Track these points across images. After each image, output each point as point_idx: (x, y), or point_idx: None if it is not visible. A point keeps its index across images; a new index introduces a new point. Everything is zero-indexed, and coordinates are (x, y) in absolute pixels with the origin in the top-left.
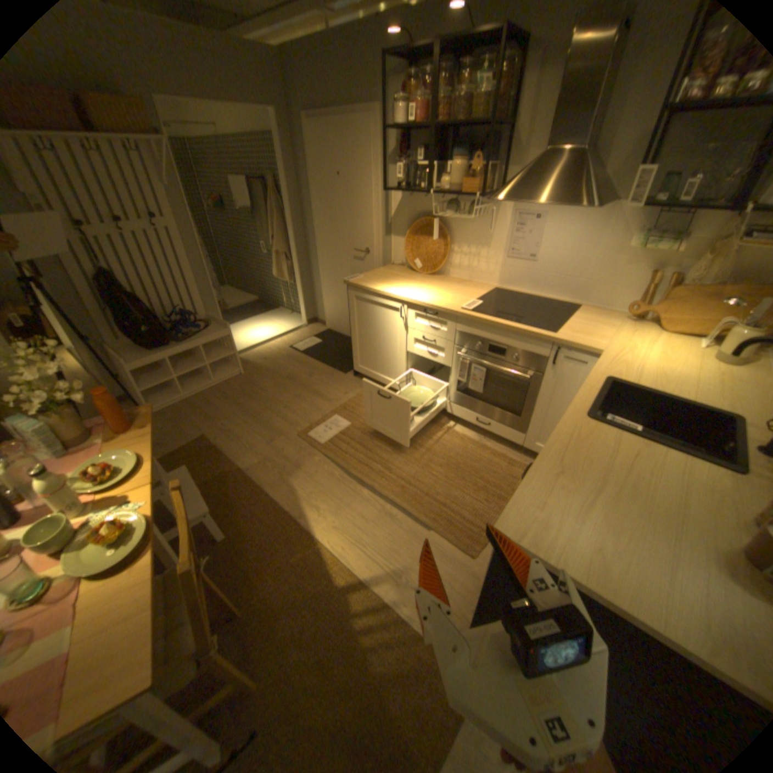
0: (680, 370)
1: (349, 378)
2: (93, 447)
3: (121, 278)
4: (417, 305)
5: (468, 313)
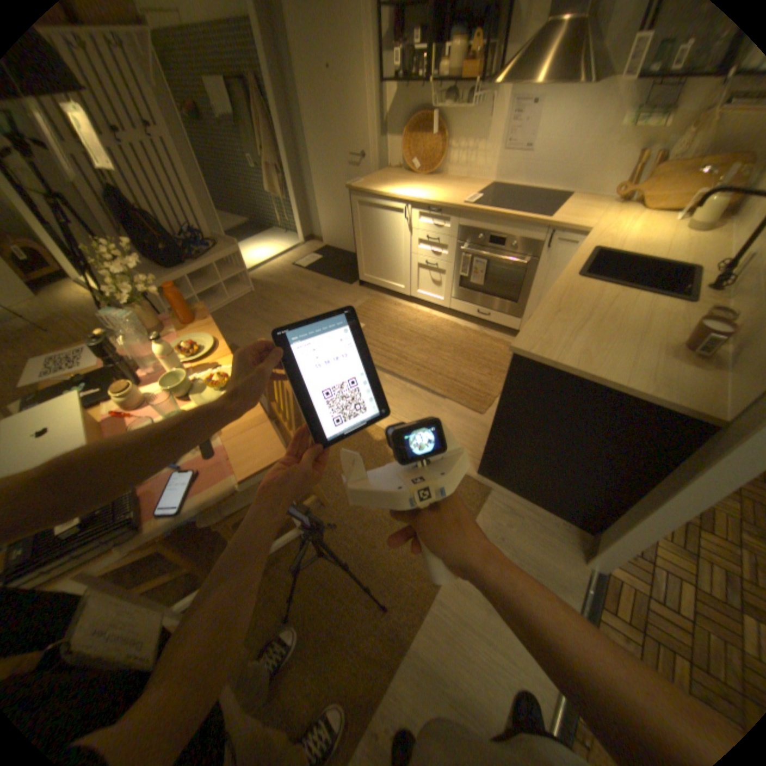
0: (655, 239)
1: (355, 288)
2: (169, 335)
3: (127, 195)
4: (421, 204)
5: (470, 207)
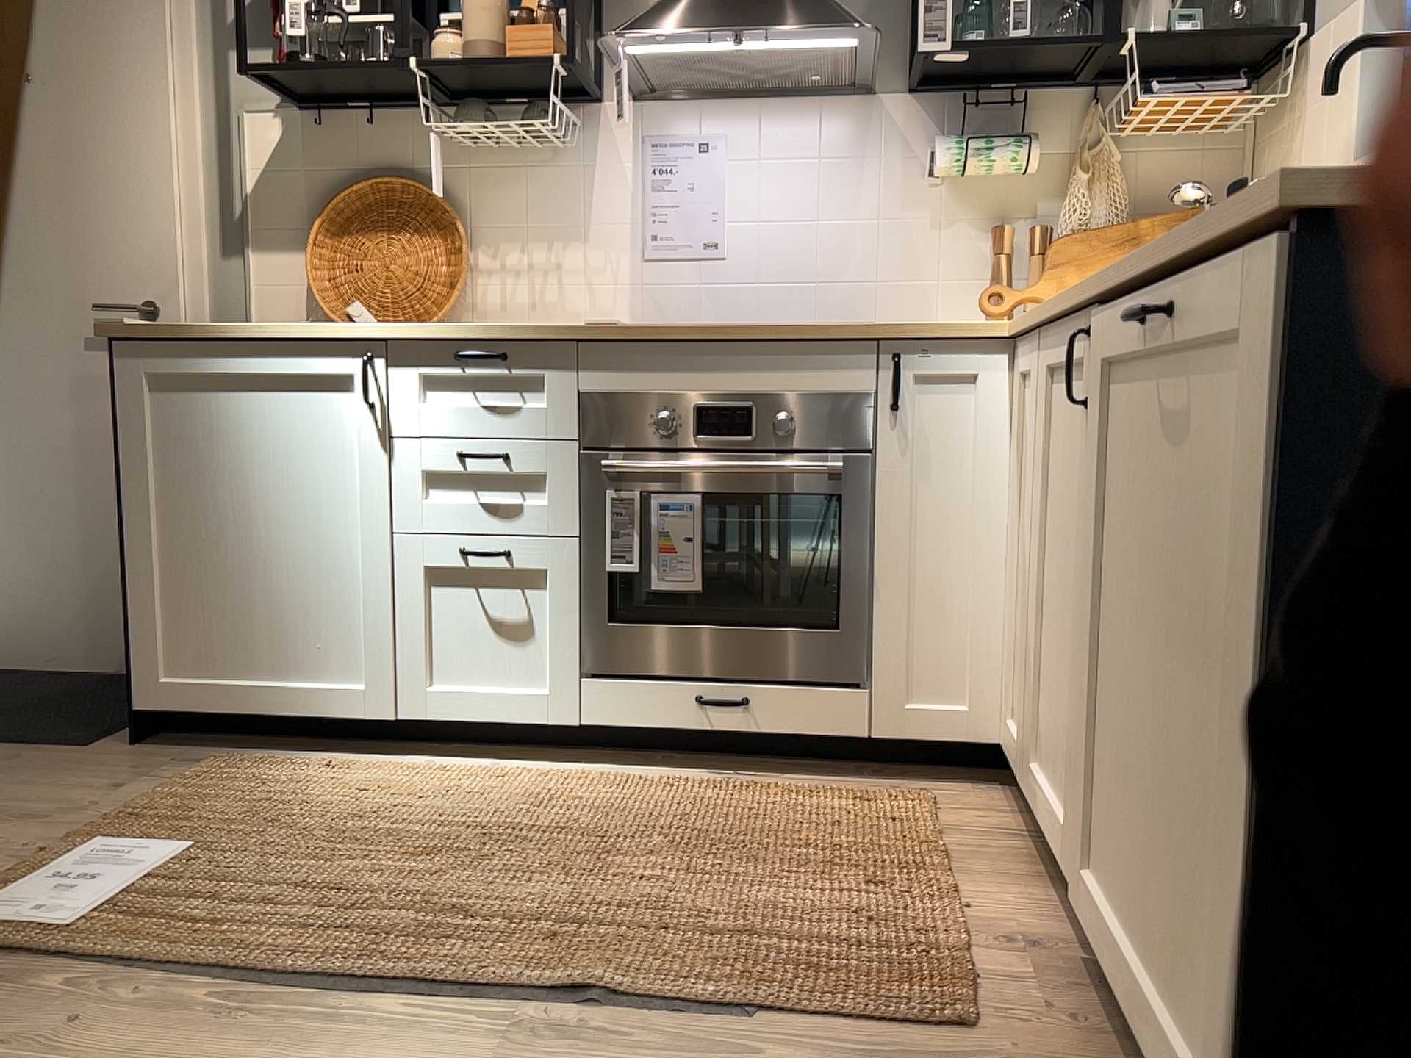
0: None
1: (114, 753)
2: None
3: None
4: (430, 342)
5: (614, 325)
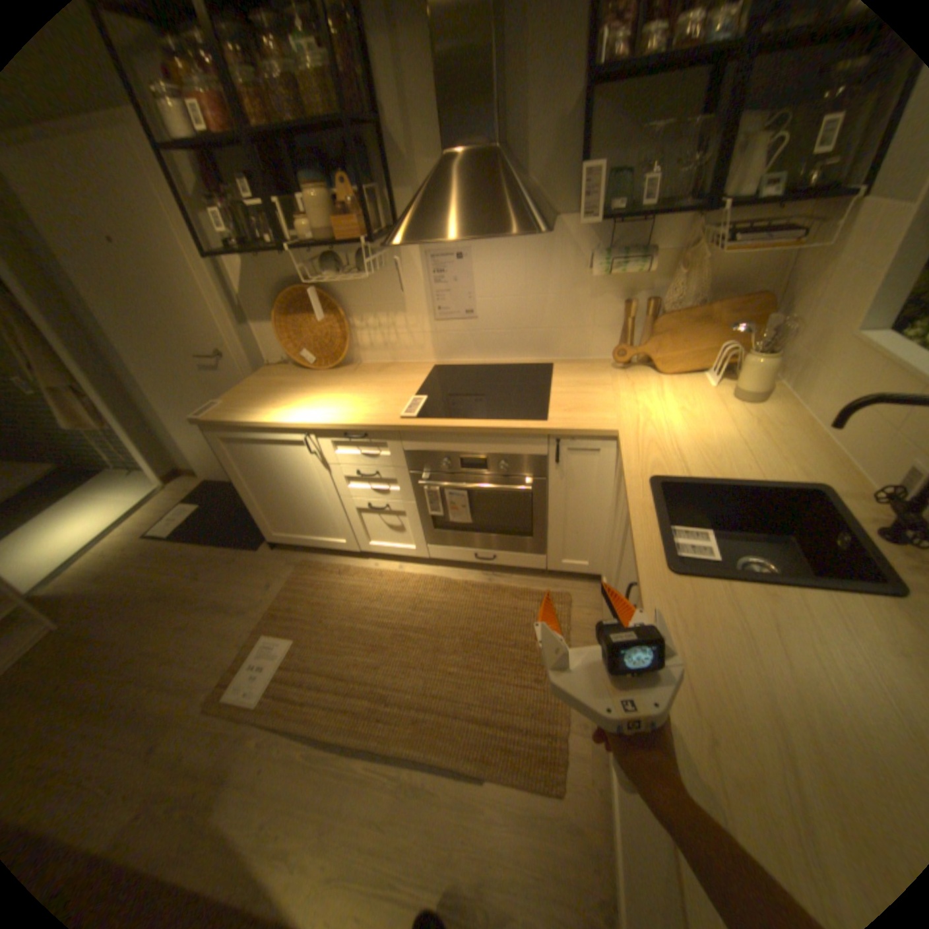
0: (715, 431)
1: (265, 555)
2: None
3: None
4: (331, 429)
5: (414, 423)
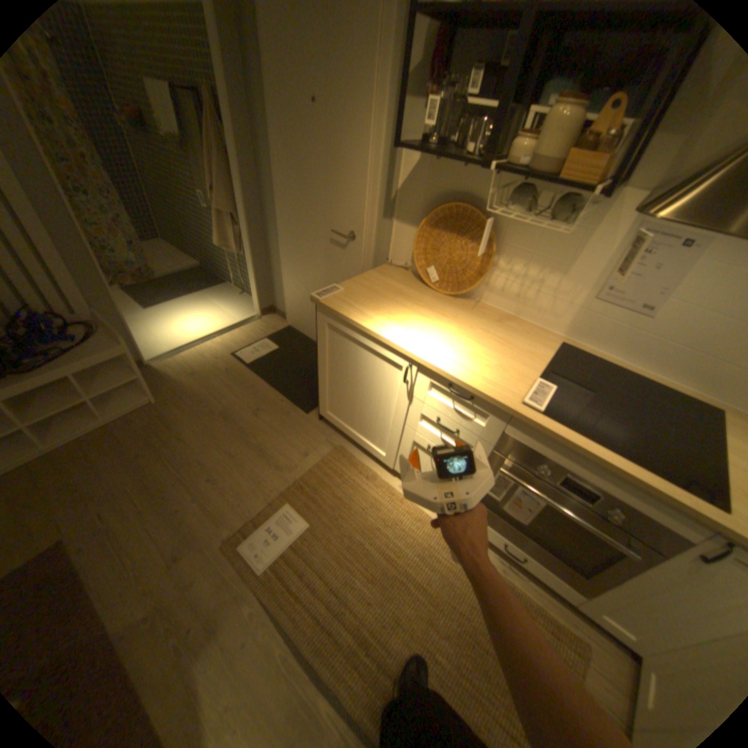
0: None
1: (313, 423)
2: None
3: None
4: (440, 374)
5: (540, 420)
